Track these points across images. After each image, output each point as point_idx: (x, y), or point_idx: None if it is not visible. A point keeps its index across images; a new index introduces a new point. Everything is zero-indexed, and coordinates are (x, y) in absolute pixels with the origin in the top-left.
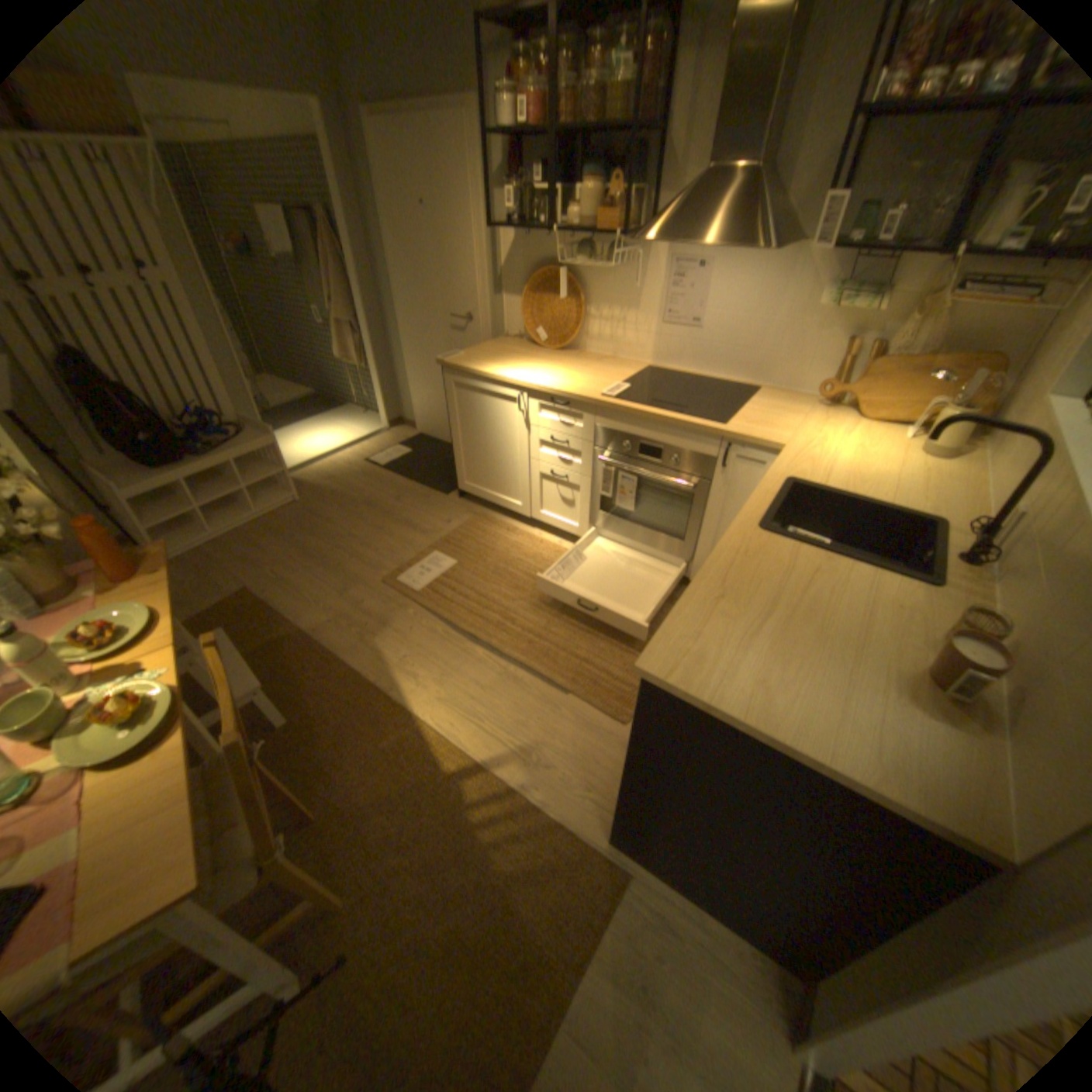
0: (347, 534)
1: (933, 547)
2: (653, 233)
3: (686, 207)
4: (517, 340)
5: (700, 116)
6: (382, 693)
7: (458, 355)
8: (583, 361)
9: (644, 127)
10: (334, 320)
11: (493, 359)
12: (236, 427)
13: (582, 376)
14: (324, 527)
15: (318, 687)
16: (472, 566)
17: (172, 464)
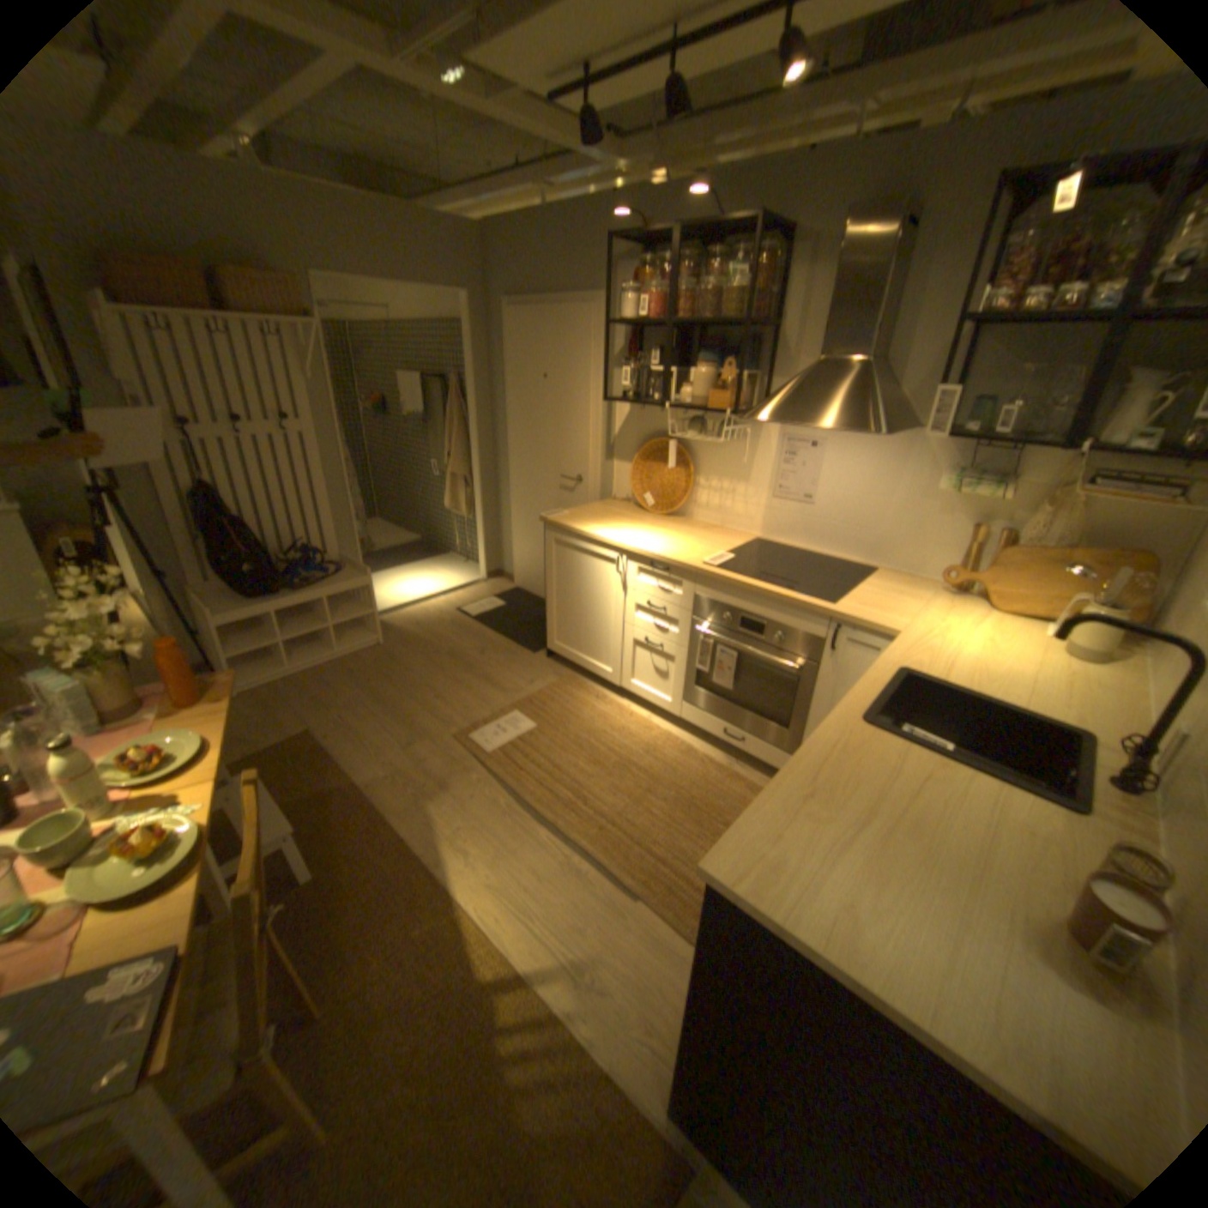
0: (425, 686)
1: (1078, 766)
2: (762, 414)
3: (795, 393)
4: (625, 504)
5: (812, 317)
6: (427, 870)
7: (563, 515)
8: (689, 529)
9: (759, 325)
10: (451, 474)
11: (597, 521)
12: (338, 567)
13: (686, 543)
14: (403, 676)
15: (359, 853)
16: (550, 734)
17: (269, 598)
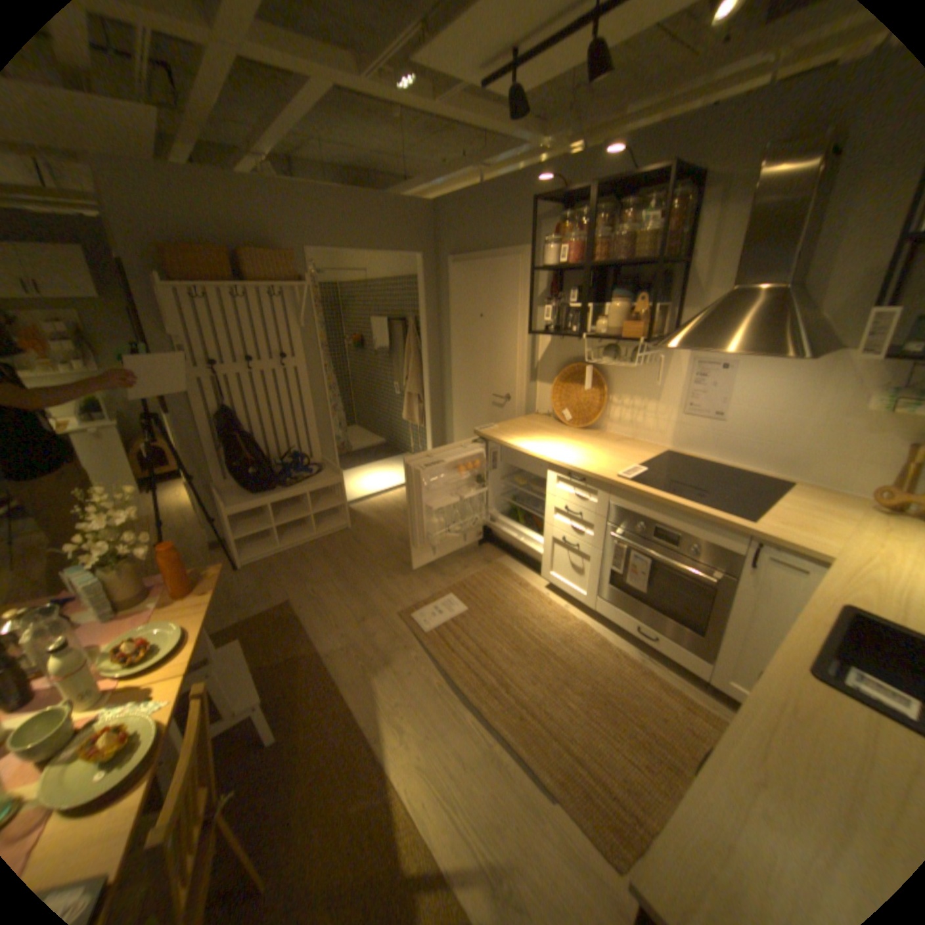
0: (380, 565)
1: None
2: (676, 341)
3: (709, 321)
4: (546, 417)
5: (724, 250)
6: (368, 743)
7: (493, 428)
8: (603, 440)
9: (670, 261)
10: (409, 393)
11: (522, 433)
12: (320, 467)
13: (601, 455)
14: (364, 556)
15: (315, 720)
16: (479, 617)
17: (267, 492)
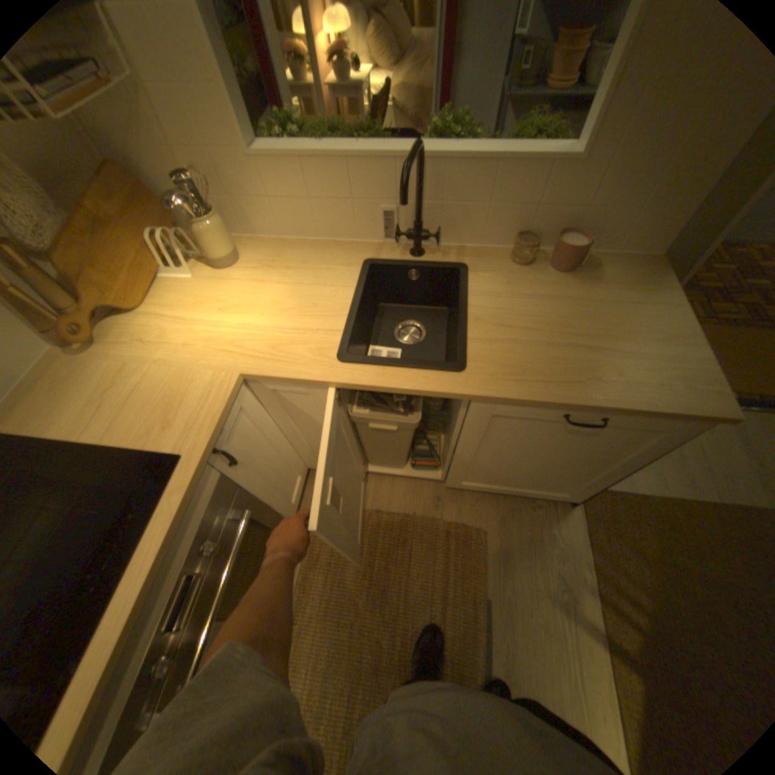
0: None
1: (403, 269)
2: None
3: None
4: None
5: None
6: None
7: None
8: None
9: None
10: None
11: None
12: None
13: None
14: None
15: None
16: None
17: None
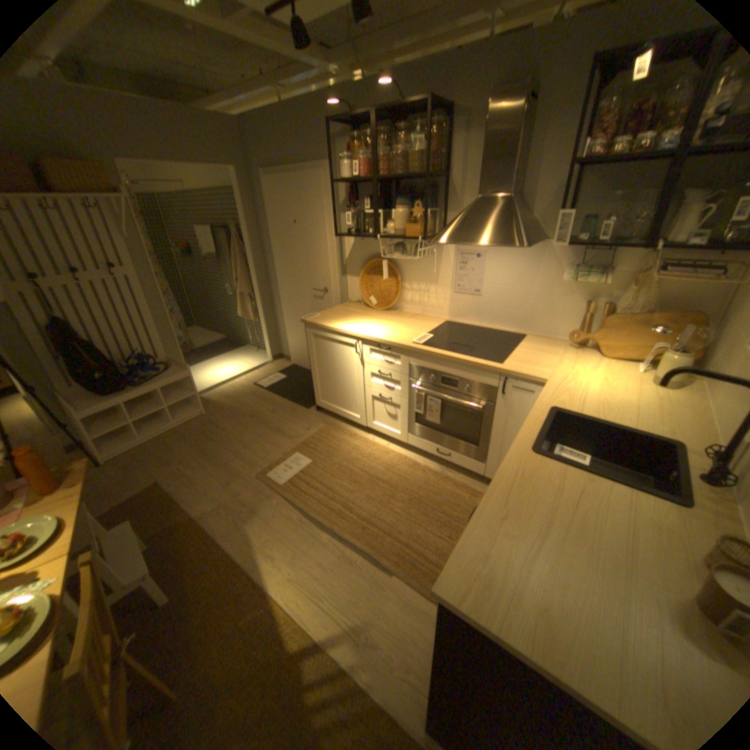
0: (235, 440)
1: (676, 467)
2: (442, 238)
3: (463, 222)
4: (357, 304)
5: (469, 168)
6: (246, 574)
7: (316, 316)
8: (400, 318)
9: (434, 176)
10: (240, 293)
11: (339, 318)
12: (166, 365)
13: (400, 329)
14: (220, 435)
15: (197, 568)
16: (322, 464)
17: (117, 393)
